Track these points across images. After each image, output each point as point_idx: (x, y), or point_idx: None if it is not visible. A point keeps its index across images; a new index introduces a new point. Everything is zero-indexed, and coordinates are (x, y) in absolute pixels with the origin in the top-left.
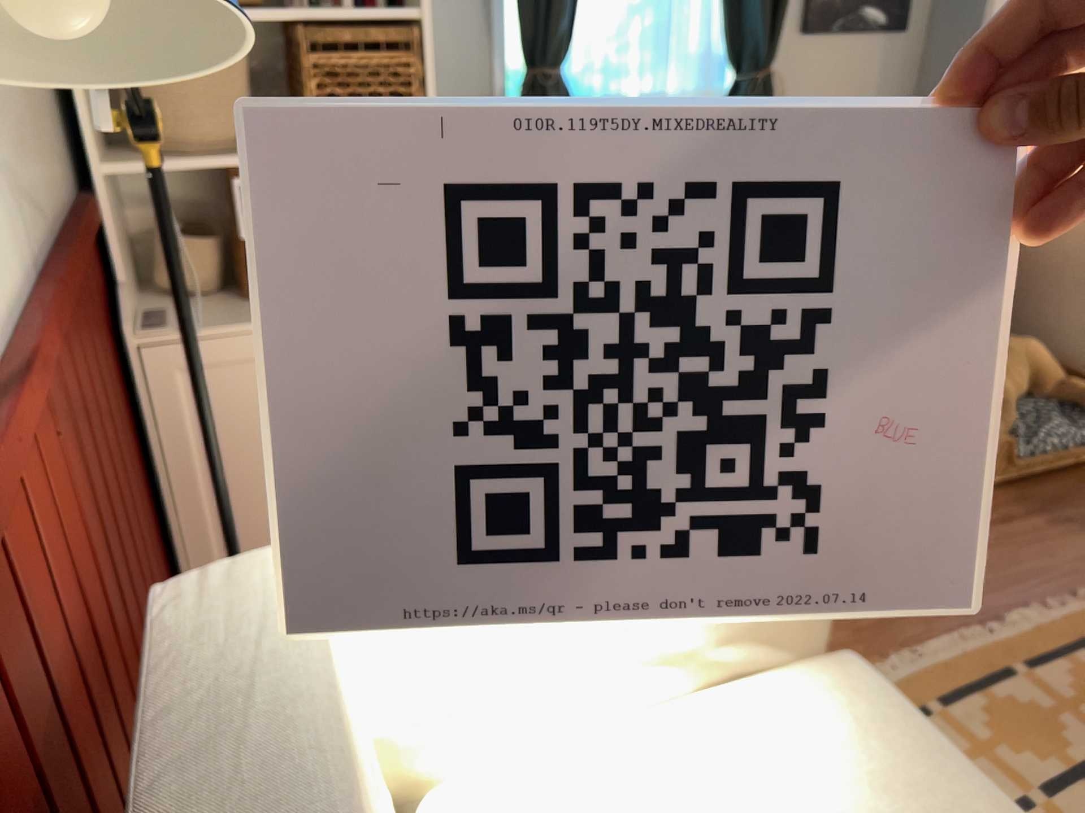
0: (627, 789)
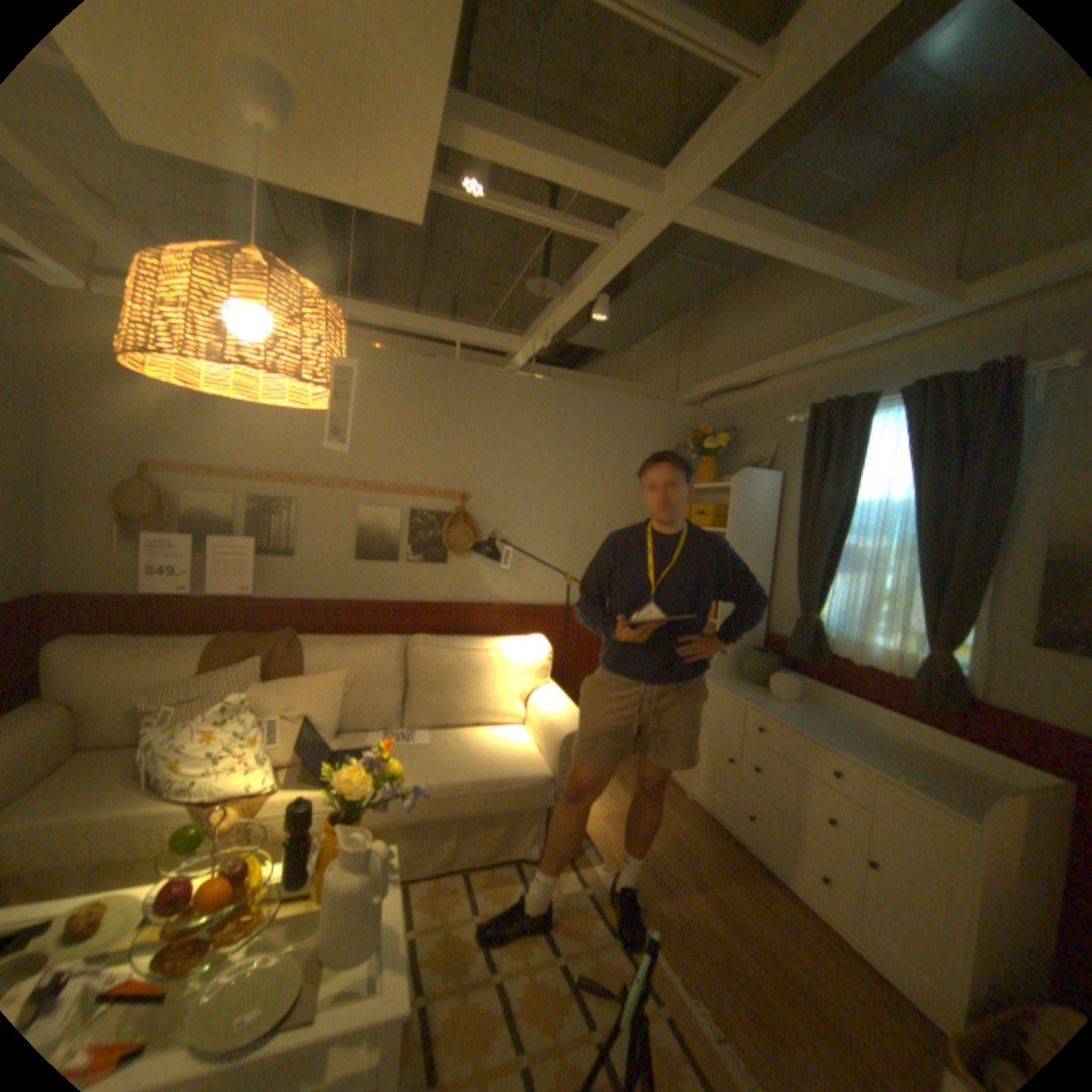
0: (507, 734)
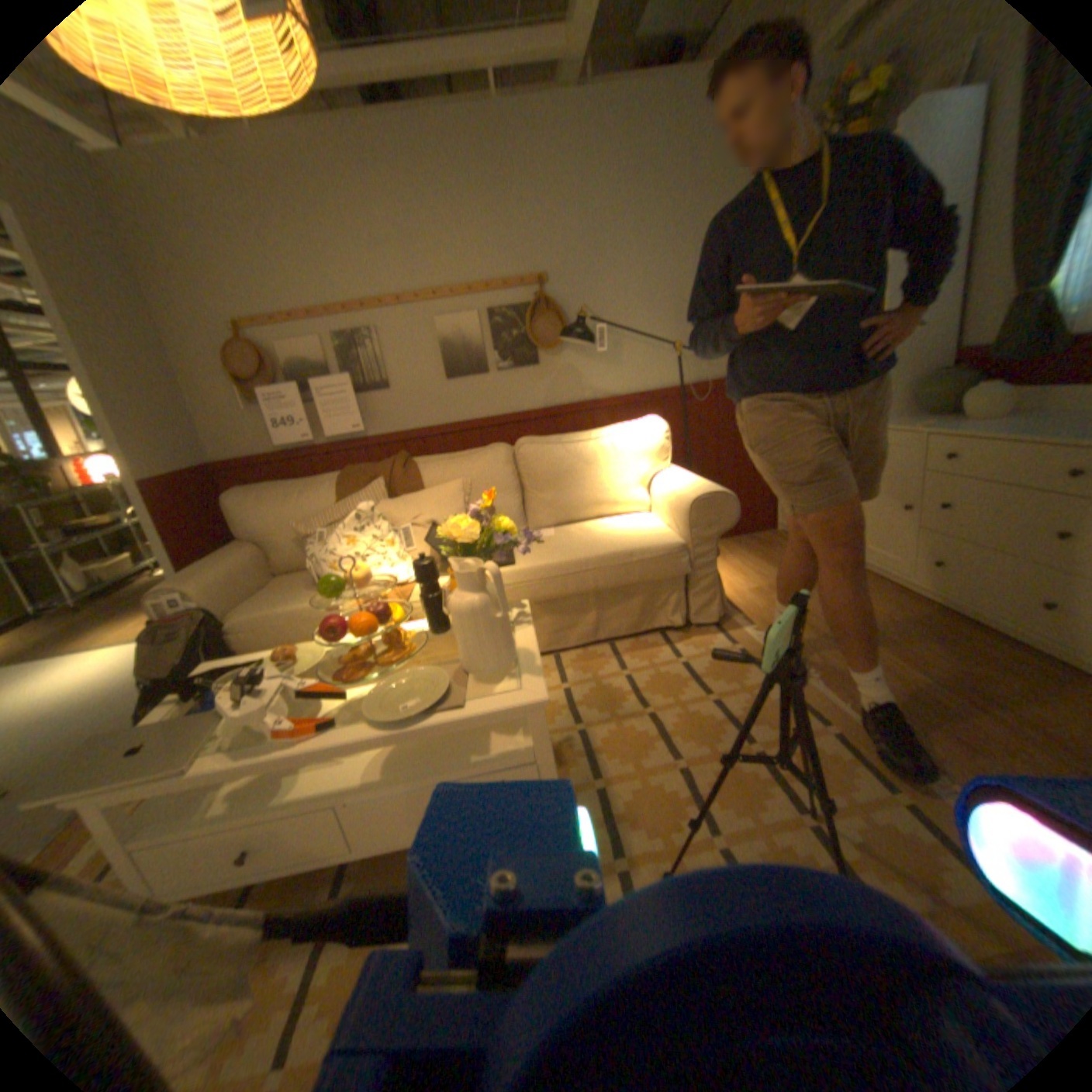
0: (632, 518)
